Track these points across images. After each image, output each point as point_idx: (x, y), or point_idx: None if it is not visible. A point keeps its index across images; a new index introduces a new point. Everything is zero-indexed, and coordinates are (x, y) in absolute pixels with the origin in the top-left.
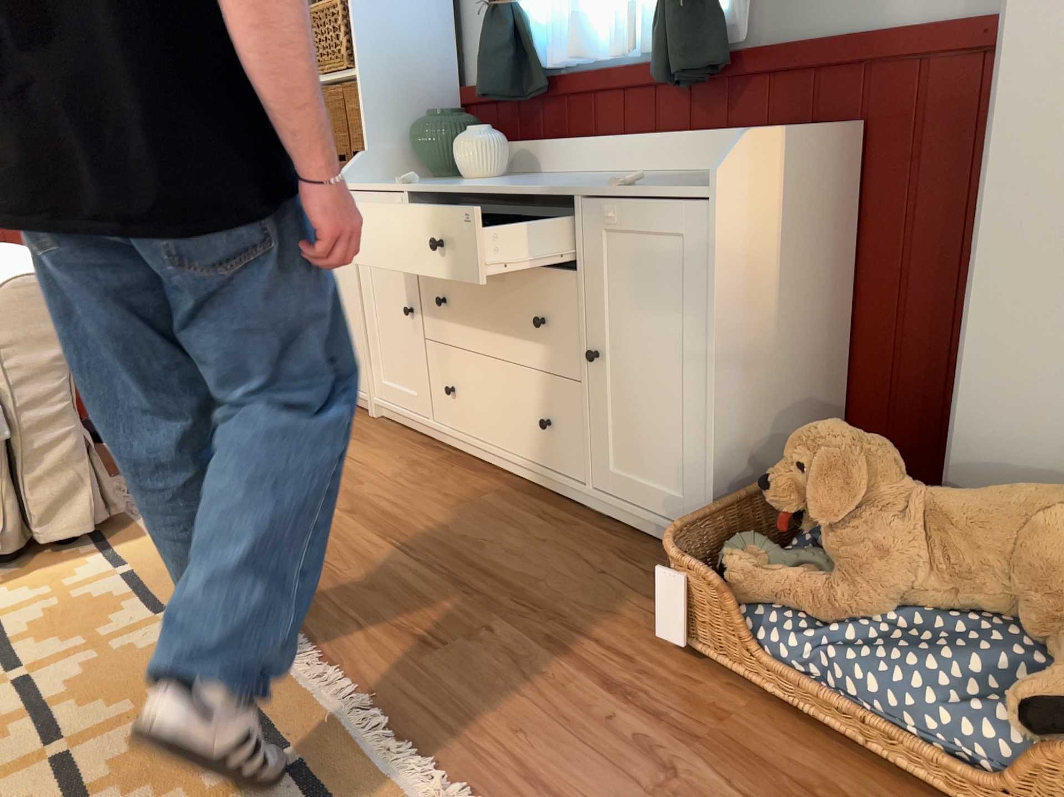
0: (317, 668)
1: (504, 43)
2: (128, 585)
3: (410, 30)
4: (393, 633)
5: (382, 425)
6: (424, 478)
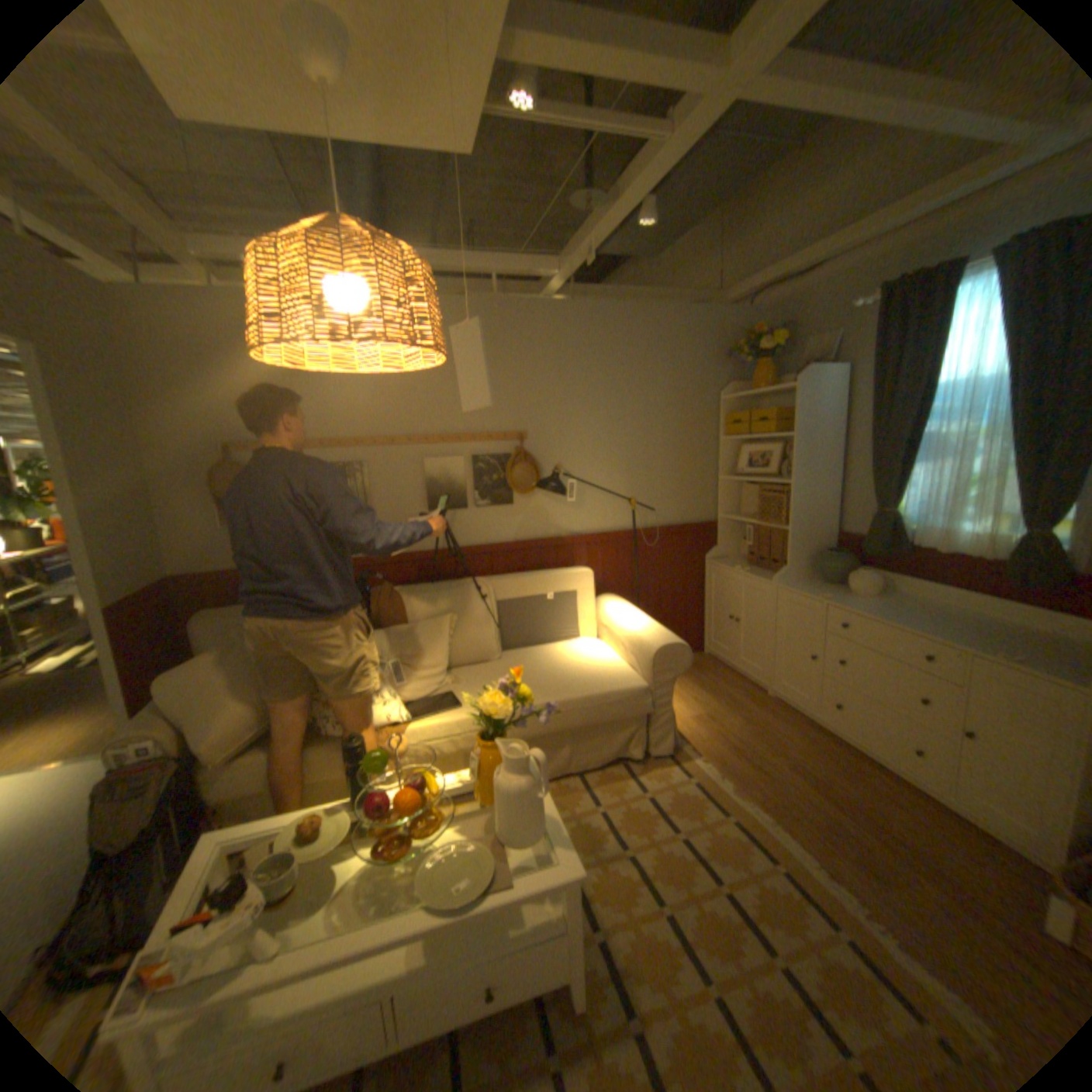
0: (829, 882)
1: (888, 529)
2: (701, 793)
3: (817, 506)
4: (860, 869)
5: (779, 705)
6: (824, 754)
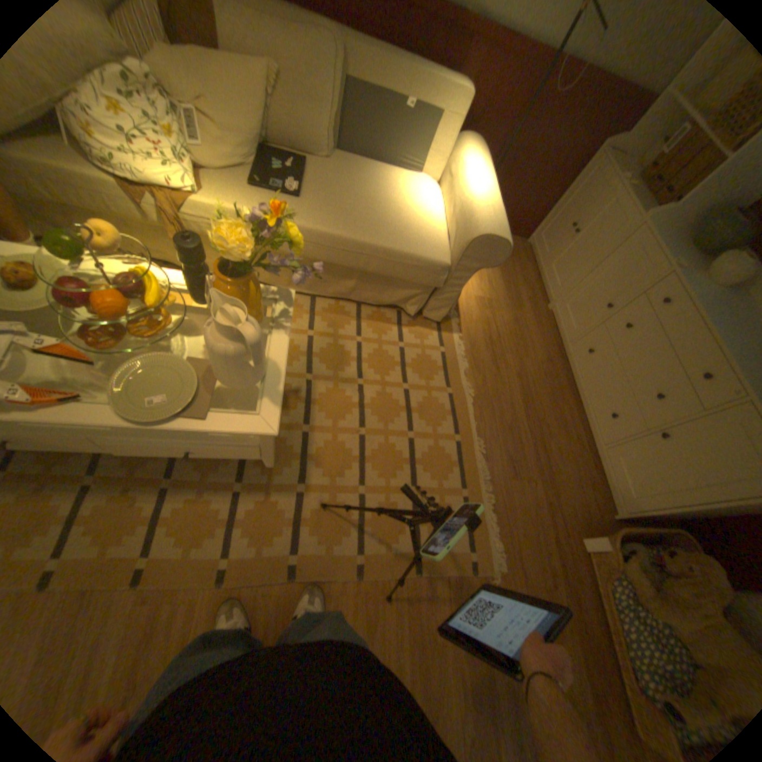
0: (483, 460)
1: None
2: (441, 362)
3: None
4: (508, 460)
5: (548, 320)
6: (549, 374)
